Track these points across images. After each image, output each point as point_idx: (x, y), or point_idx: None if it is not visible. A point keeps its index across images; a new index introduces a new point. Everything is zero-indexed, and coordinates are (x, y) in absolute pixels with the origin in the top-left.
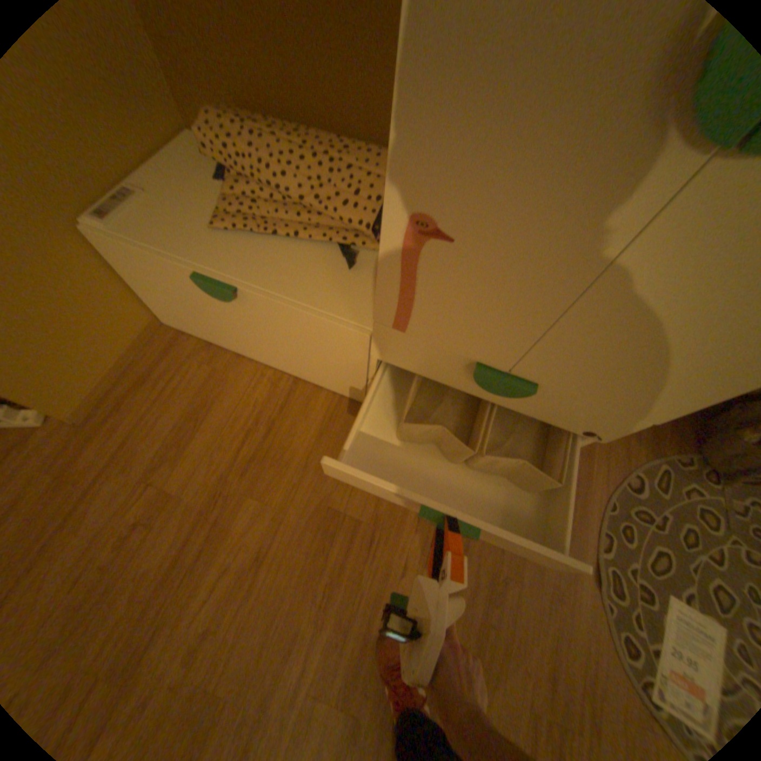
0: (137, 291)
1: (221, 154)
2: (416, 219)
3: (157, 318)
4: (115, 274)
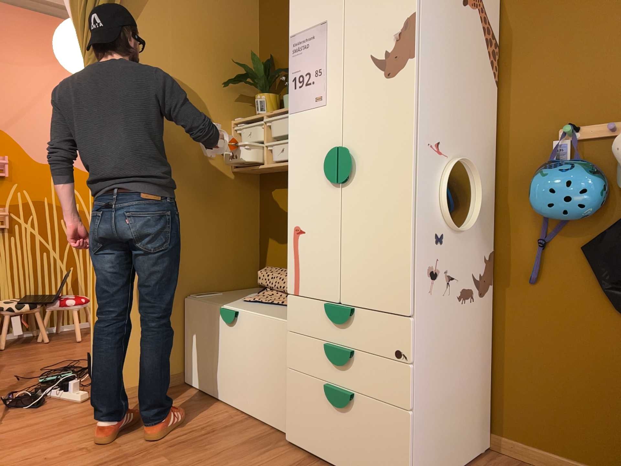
0: (185, 350)
1: (265, 280)
2: (295, 229)
3: (184, 377)
4: (183, 333)
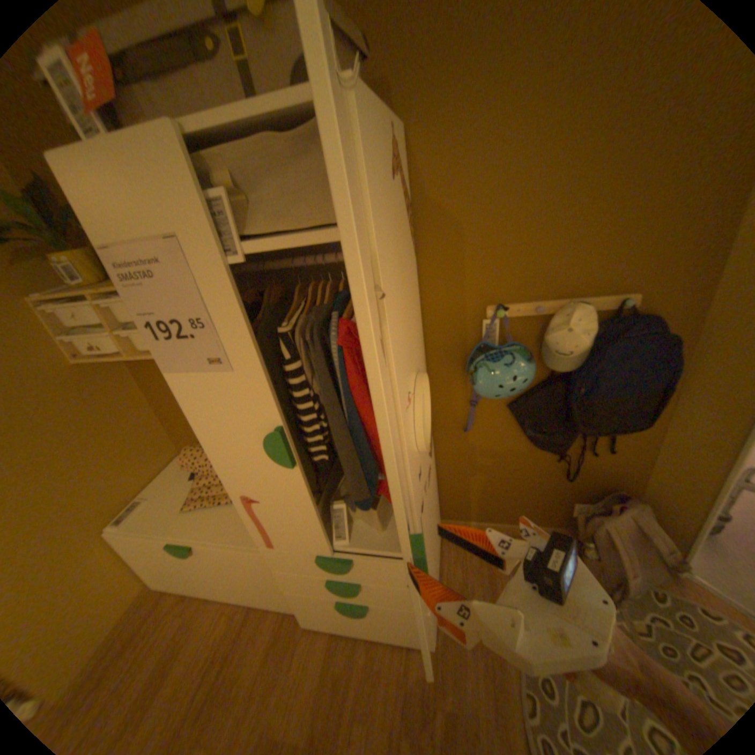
0: (134, 568)
1: (192, 469)
2: (242, 499)
3: (147, 586)
4: (121, 560)
